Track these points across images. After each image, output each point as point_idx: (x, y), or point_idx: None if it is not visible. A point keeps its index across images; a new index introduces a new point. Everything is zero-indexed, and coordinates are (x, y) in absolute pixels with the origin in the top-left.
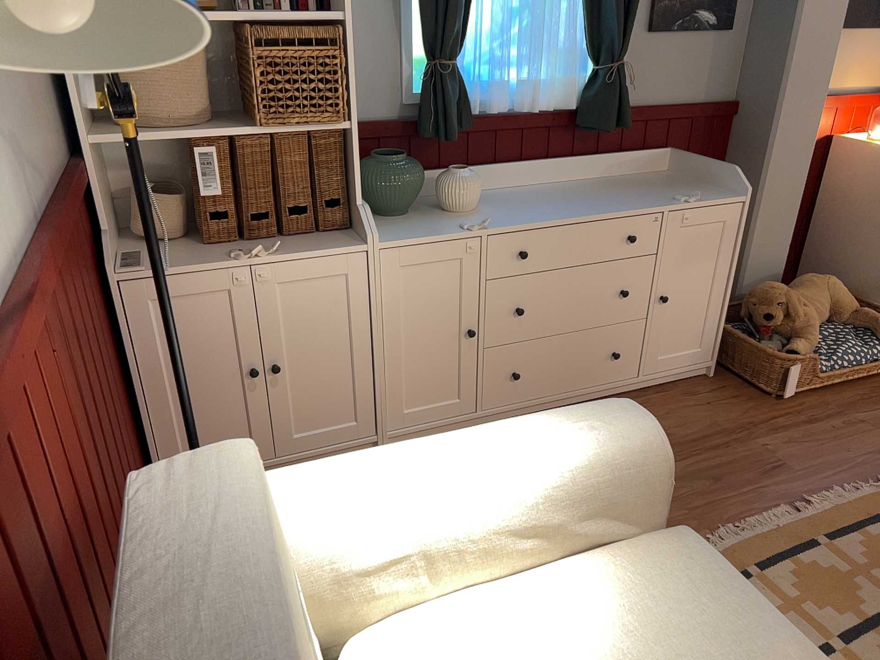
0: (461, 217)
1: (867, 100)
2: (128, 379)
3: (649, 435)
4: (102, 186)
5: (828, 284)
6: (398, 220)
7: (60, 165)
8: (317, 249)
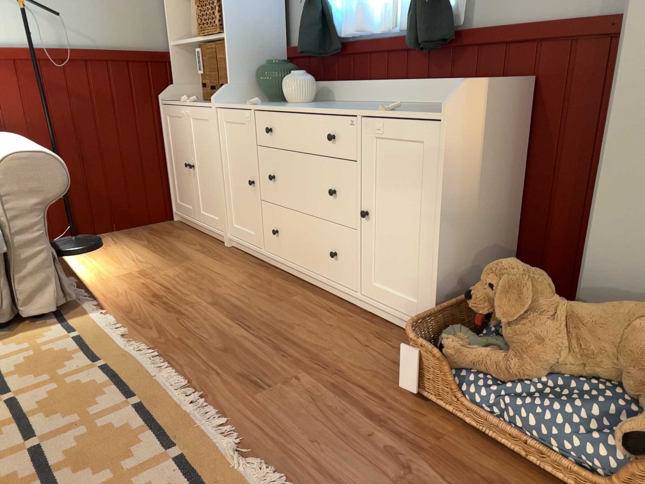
0: (278, 104)
1: None
2: (164, 152)
3: (7, 155)
4: (183, 67)
5: (641, 318)
6: (262, 103)
7: (143, 49)
8: (204, 105)
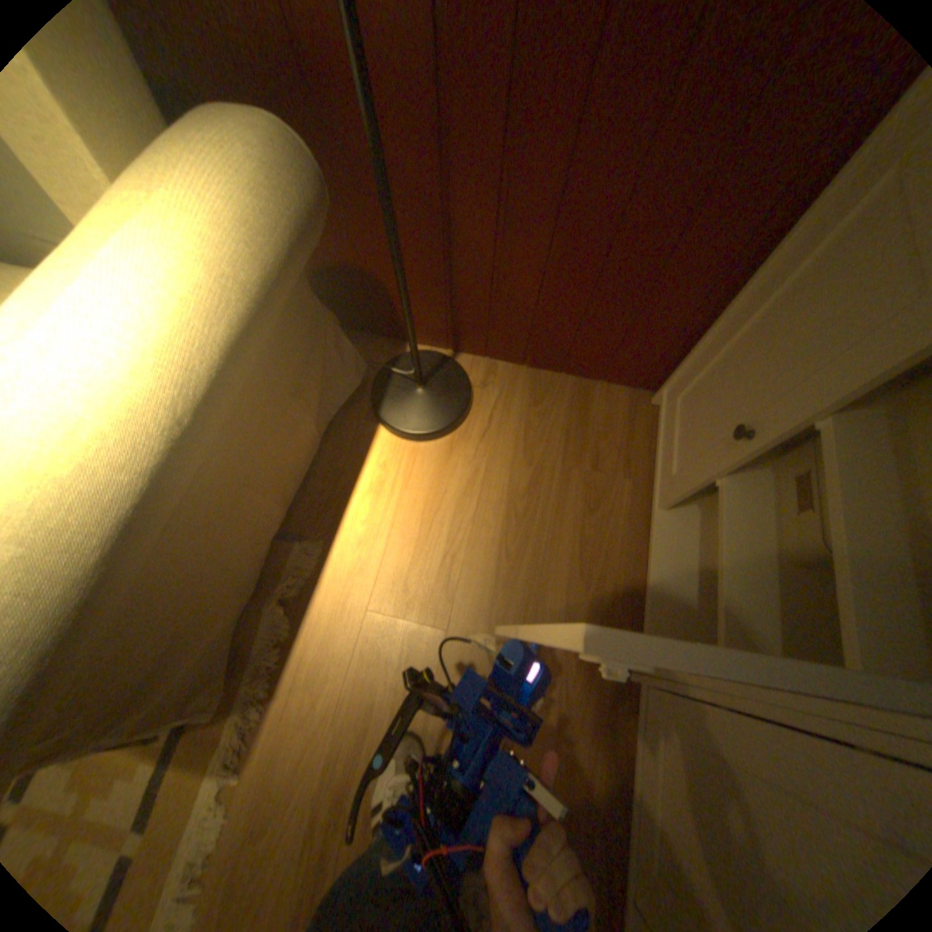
0: None
1: None
2: (767, 263)
3: None
4: None
5: None
6: None
7: None
8: None
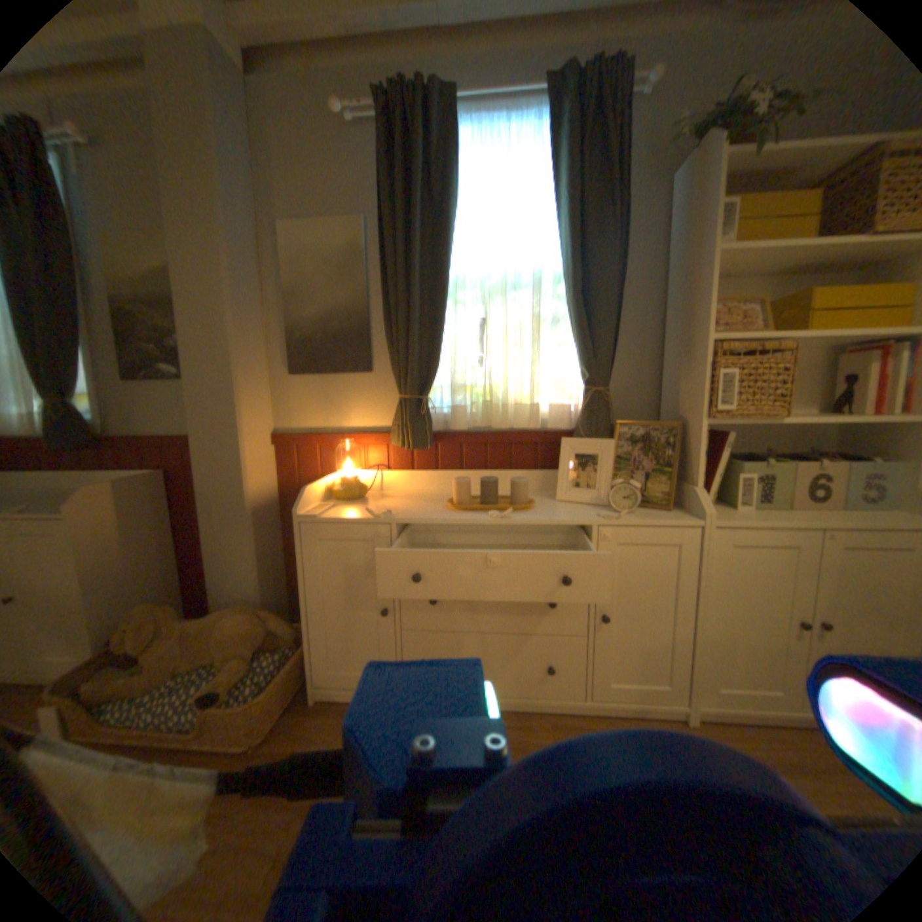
0: None
1: (369, 439)
2: None
3: None
4: None
5: (223, 621)
6: None
7: None
8: None
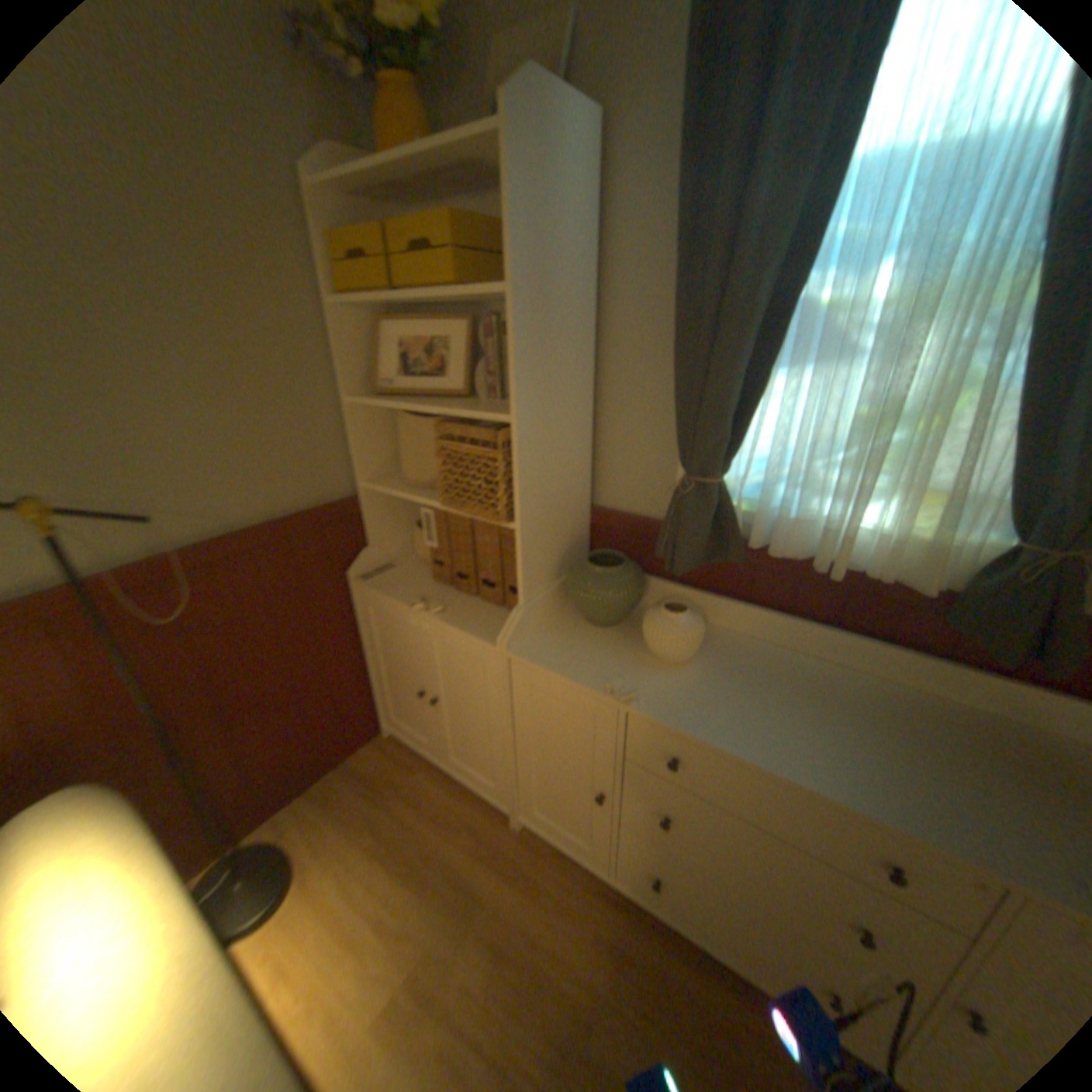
0: (646, 666)
1: None
2: (362, 649)
3: None
4: (383, 513)
5: None
6: (586, 632)
7: (312, 500)
8: (469, 629)
